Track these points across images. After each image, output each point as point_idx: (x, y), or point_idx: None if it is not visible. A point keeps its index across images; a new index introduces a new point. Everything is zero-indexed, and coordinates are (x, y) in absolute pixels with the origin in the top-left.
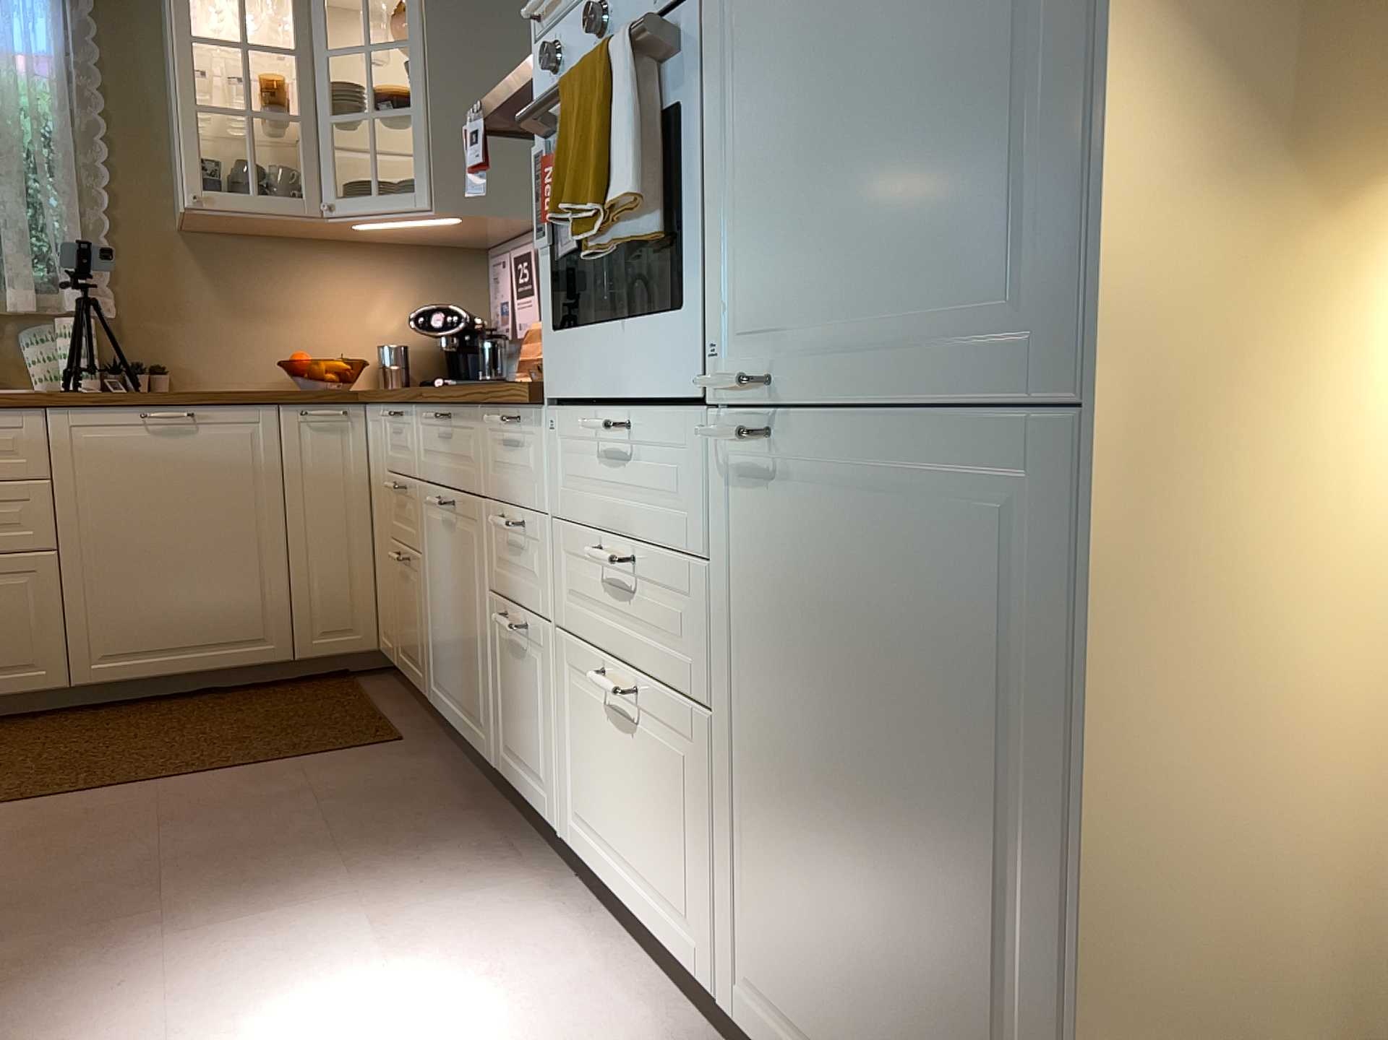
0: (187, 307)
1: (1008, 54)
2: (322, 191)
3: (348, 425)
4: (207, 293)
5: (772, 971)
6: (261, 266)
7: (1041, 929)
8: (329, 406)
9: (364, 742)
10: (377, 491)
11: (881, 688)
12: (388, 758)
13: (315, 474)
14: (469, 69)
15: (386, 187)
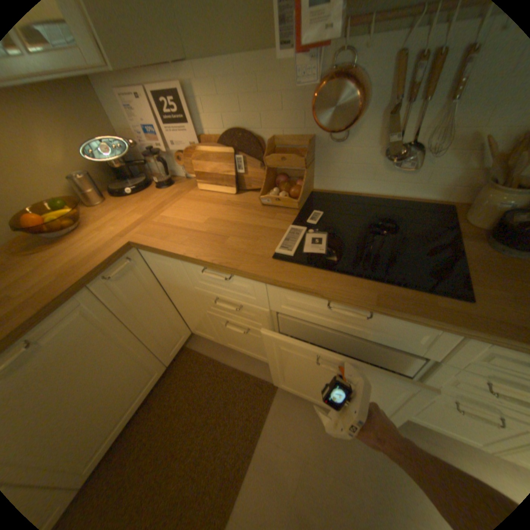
0: None
1: None
2: None
3: (132, 263)
4: None
5: None
6: None
7: None
8: (117, 262)
9: (266, 400)
10: (177, 288)
11: None
12: (292, 405)
13: (132, 300)
14: None
15: None
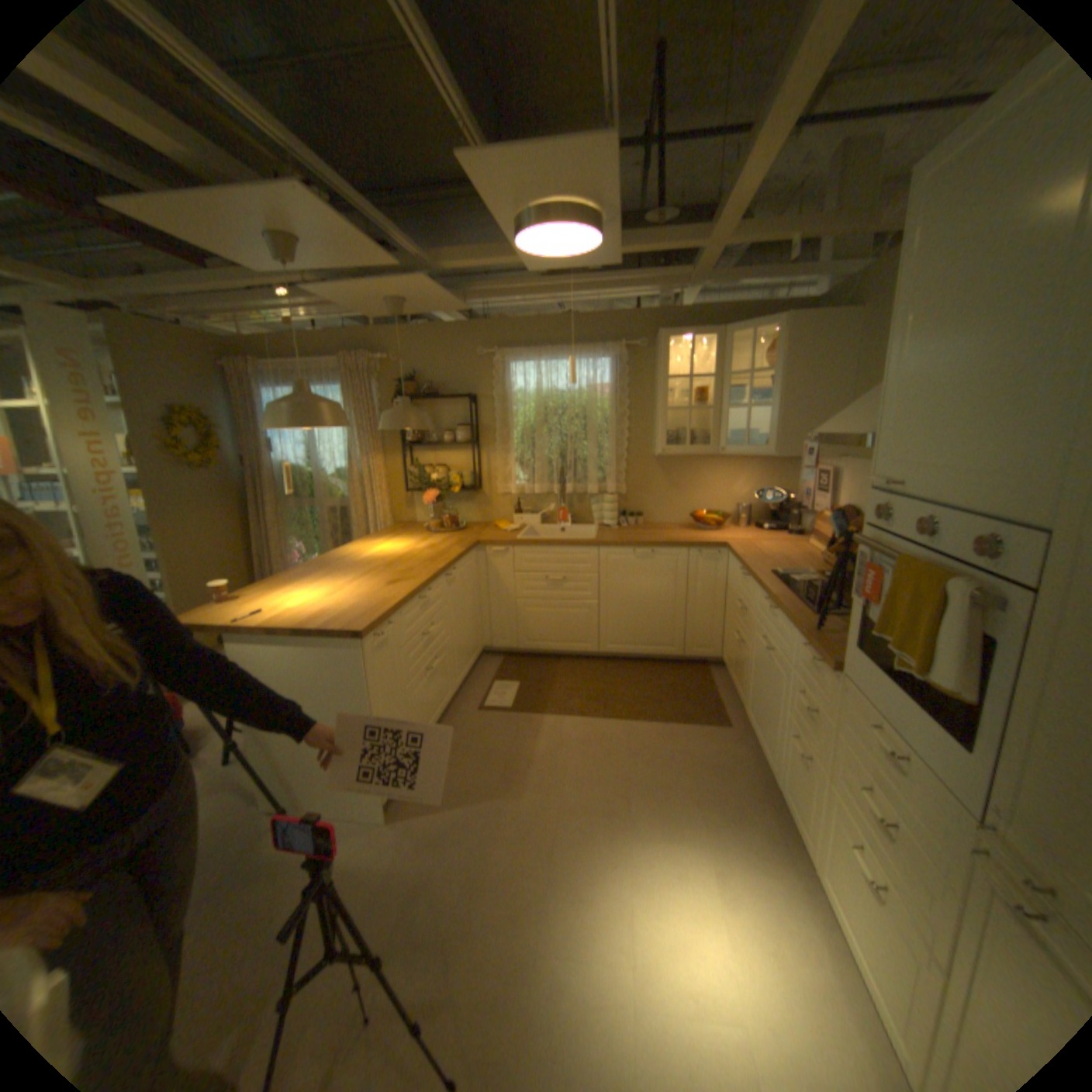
0: (652, 487)
1: None
2: (719, 441)
3: (718, 558)
4: (661, 480)
5: None
6: (686, 467)
7: None
8: (711, 550)
9: (712, 722)
10: (729, 593)
11: None
12: (723, 739)
13: (701, 579)
14: (806, 379)
15: (750, 433)
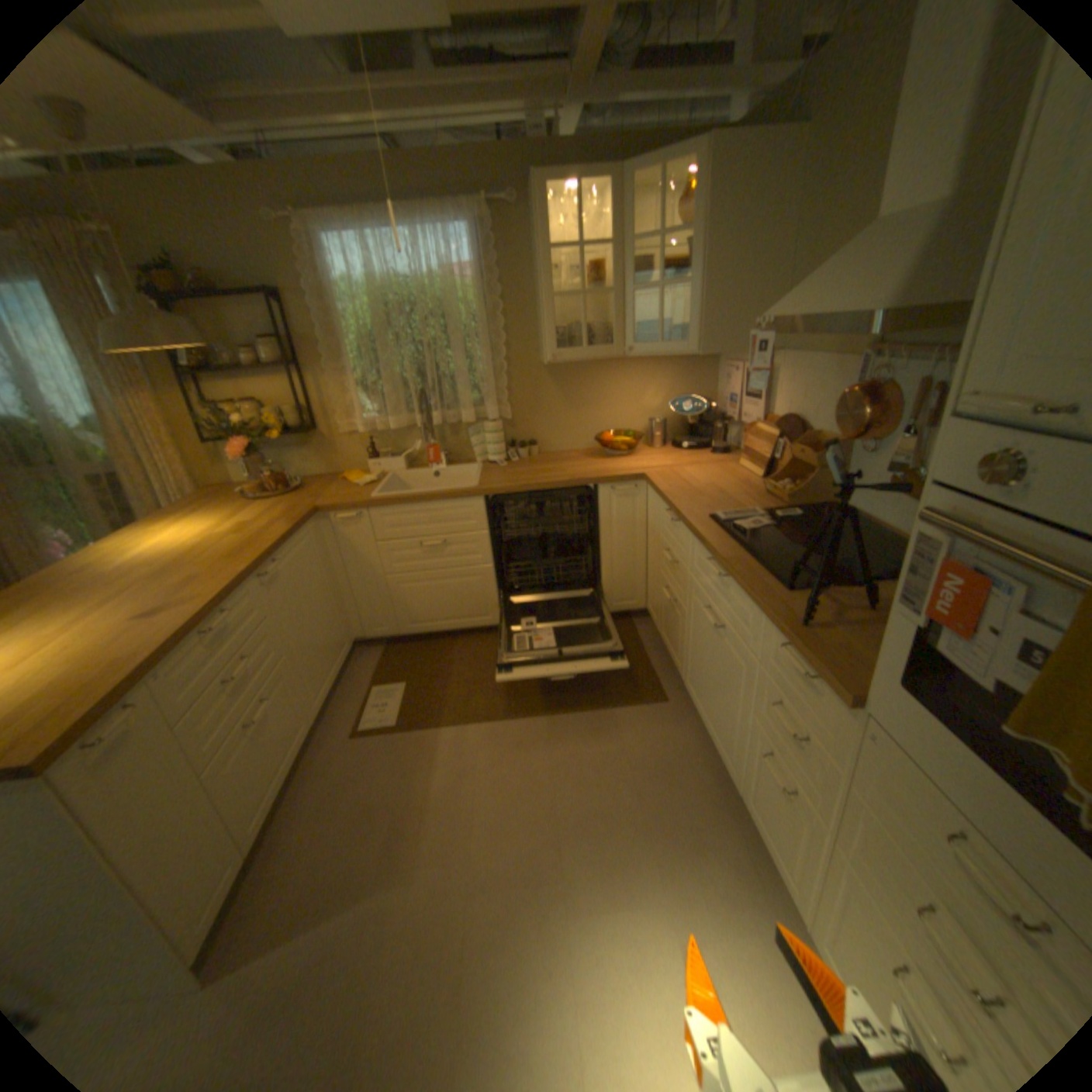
0: (545, 406)
1: None
2: (625, 339)
3: (636, 493)
4: (556, 396)
5: None
6: (585, 376)
7: None
8: (626, 484)
9: (646, 699)
10: (652, 536)
11: None
12: (662, 721)
13: (617, 522)
14: (736, 241)
15: (662, 325)
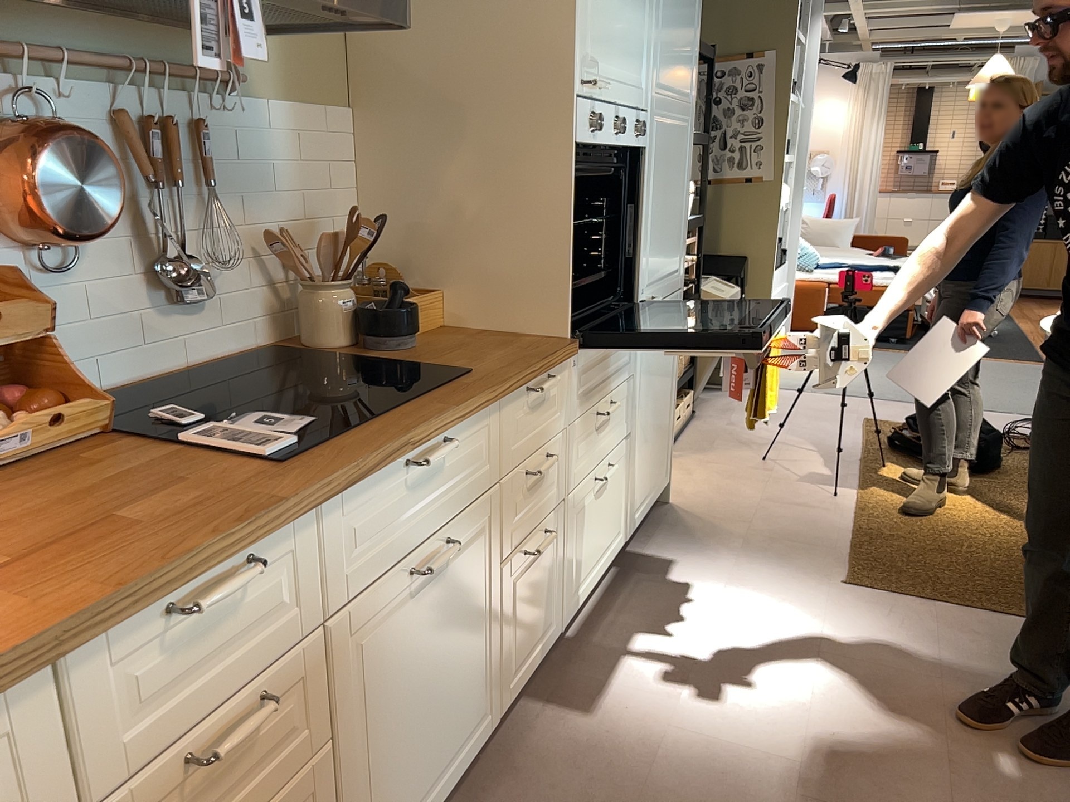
0: None
1: (681, 214)
2: None
3: None
4: None
5: (639, 494)
6: None
7: (672, 396)
8: None
9: None
10: None
11: (661, 371)
12: None
13: None
14: None
15: None
